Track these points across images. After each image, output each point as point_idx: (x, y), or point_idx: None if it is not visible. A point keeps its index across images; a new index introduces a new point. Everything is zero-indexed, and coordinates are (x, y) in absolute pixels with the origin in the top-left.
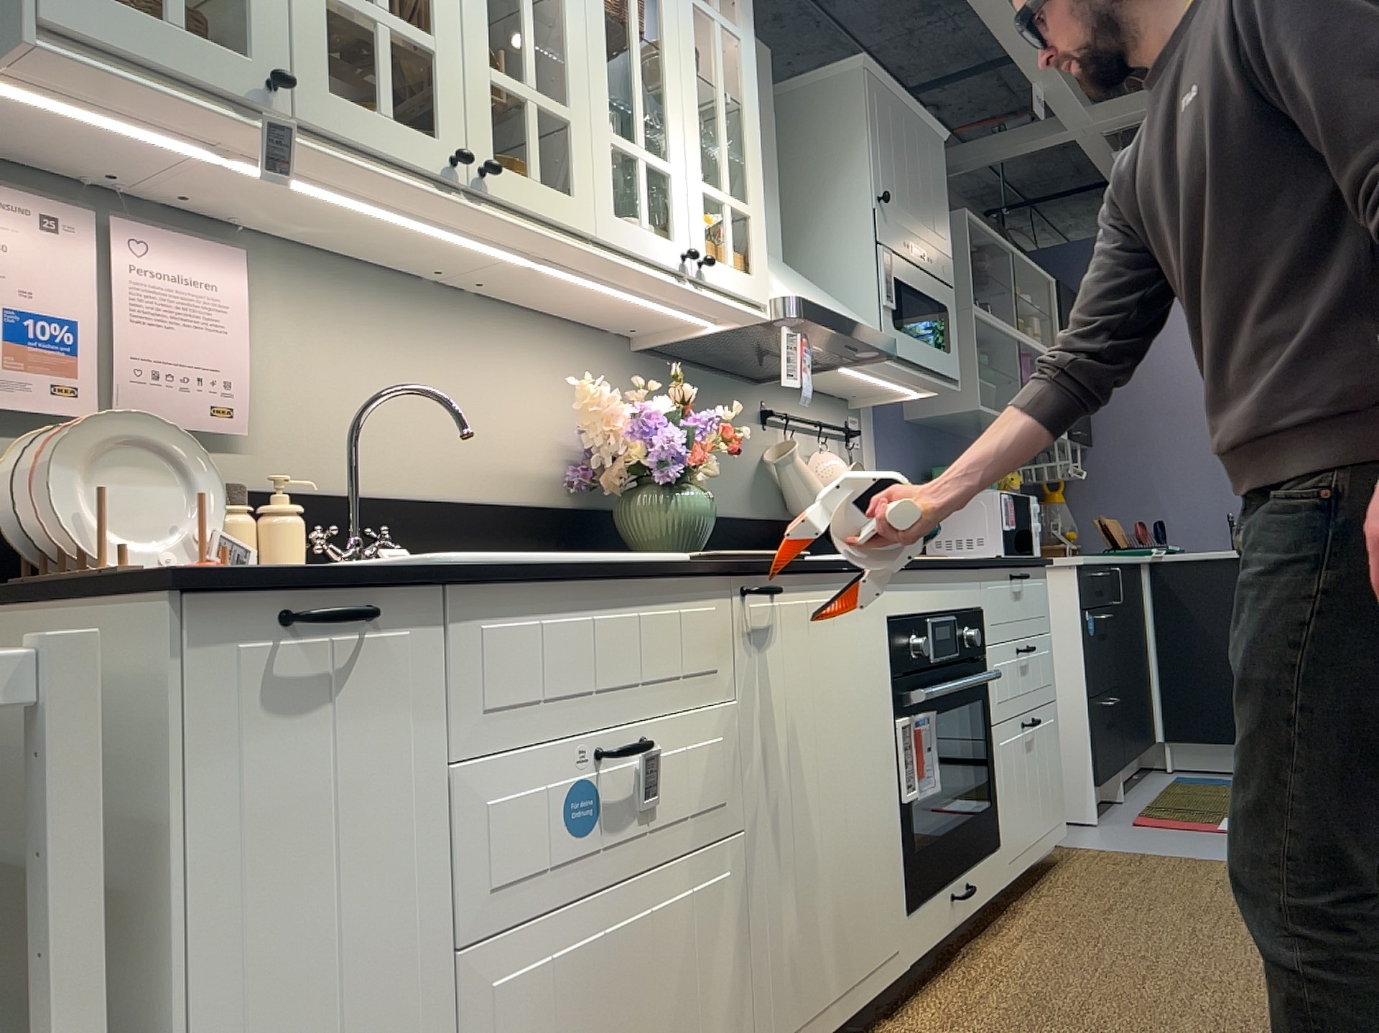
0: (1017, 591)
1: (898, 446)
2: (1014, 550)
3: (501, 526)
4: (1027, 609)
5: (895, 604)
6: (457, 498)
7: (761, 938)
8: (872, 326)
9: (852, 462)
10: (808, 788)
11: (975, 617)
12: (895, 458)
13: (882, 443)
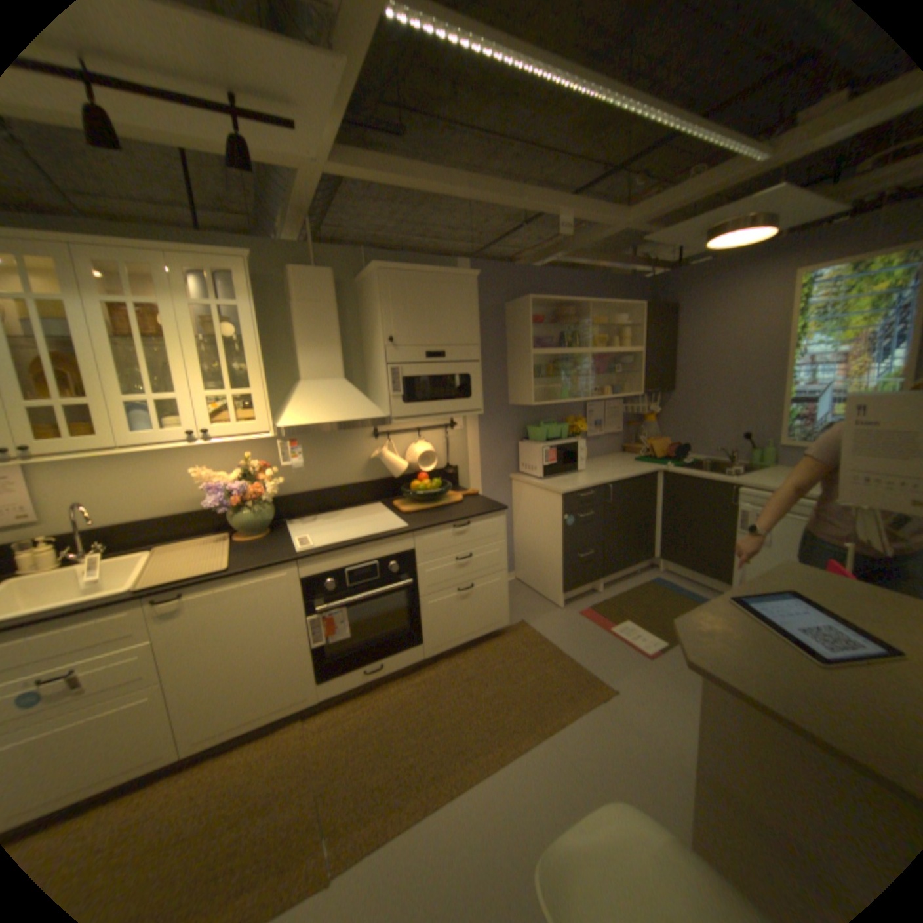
0: (460, 532)
1: (498, 420)
2: (554, 473)
3: (184, 522)
4: (471, 537)
5: (307, 572)
6: (159, 516)
7: (179, 713)
8: (372, 413)
9: (445, 442)
10: (217, 659)
11: (404, 556)
12: (494, 427)
13: (482, 422)
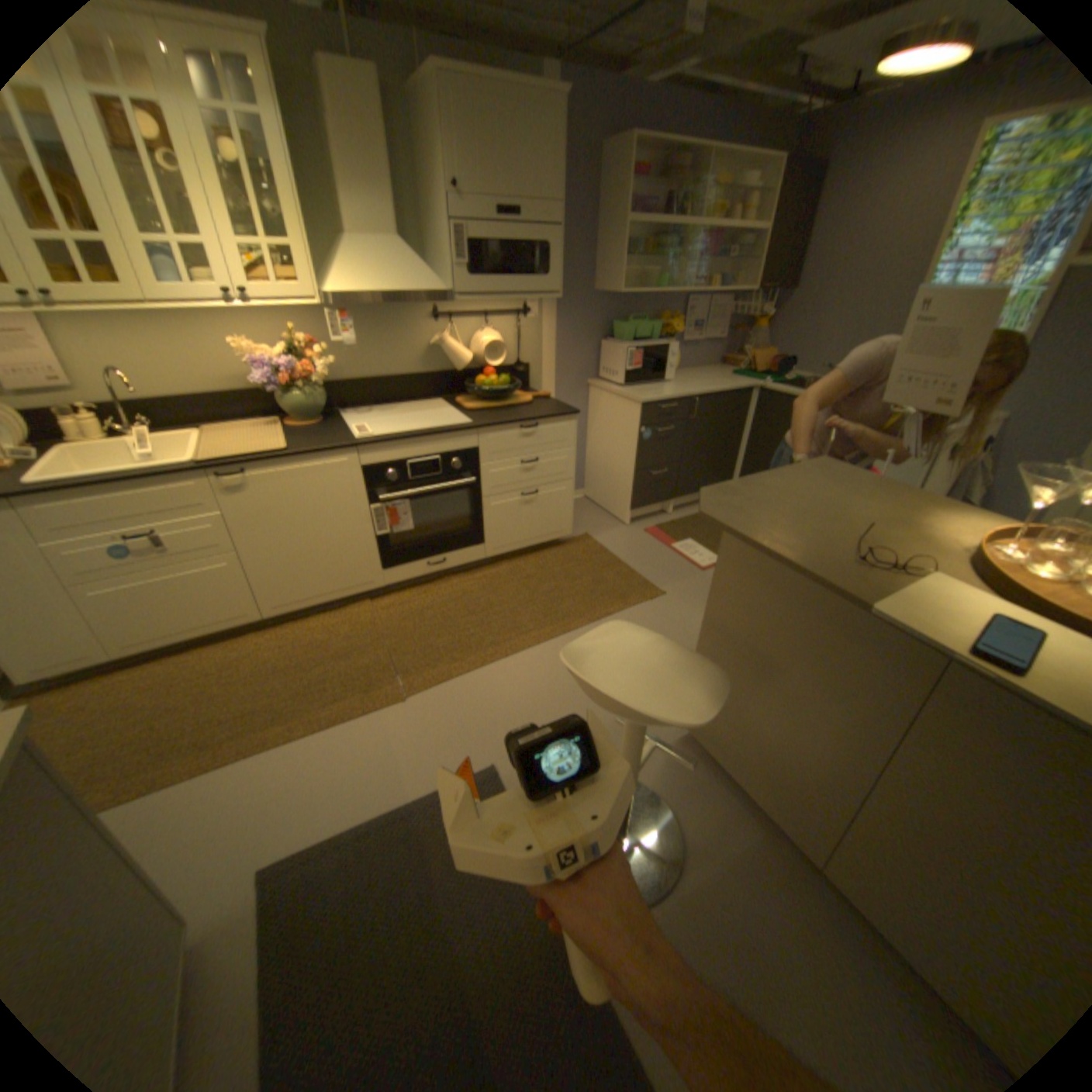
0: (527, 434)
1: (579, 310)
2: (637, 380)
3: (228, 402)
4: (538, 441)
5: (368, 460)
6: (199, 392)
7: (257, 581)
8: (431, 284)
9: (515, 332)
10: (287, 536)
11: (467, 454)
12: (574, 318)
13: (561, 310)
